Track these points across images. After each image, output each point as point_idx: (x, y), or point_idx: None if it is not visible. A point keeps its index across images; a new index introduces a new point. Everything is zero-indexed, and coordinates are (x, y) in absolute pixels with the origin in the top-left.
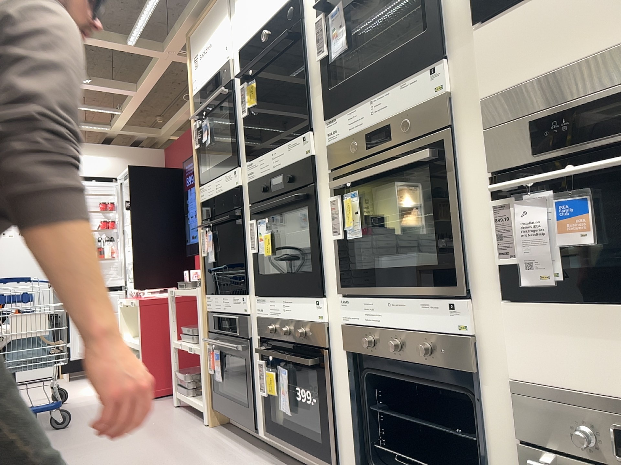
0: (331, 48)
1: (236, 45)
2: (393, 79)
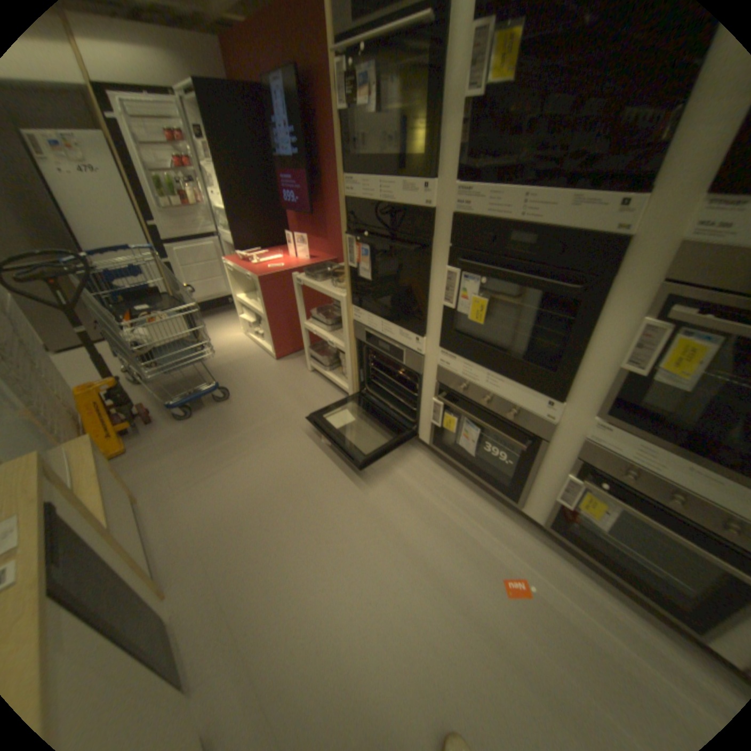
0: None
1: None
2: None
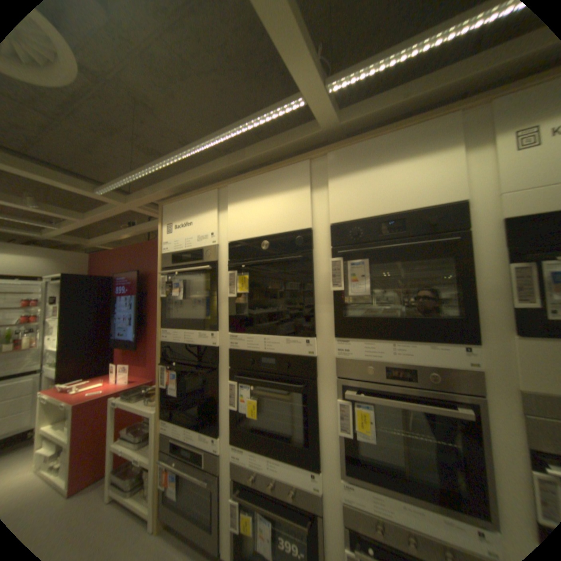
0: (351, 287)
1: (224, 235)
2: (422, 338)
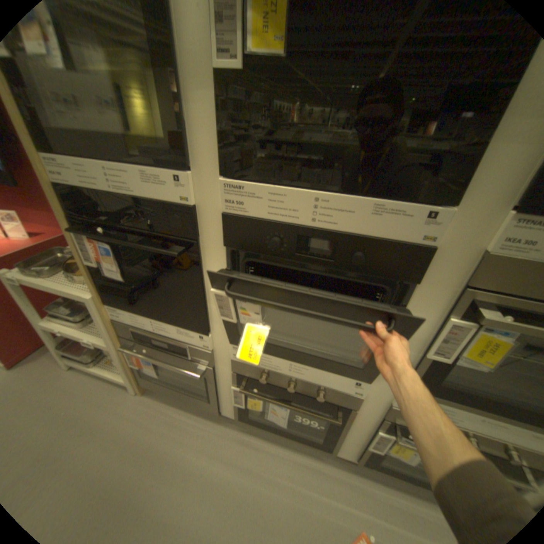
0: None
1: None
2: None
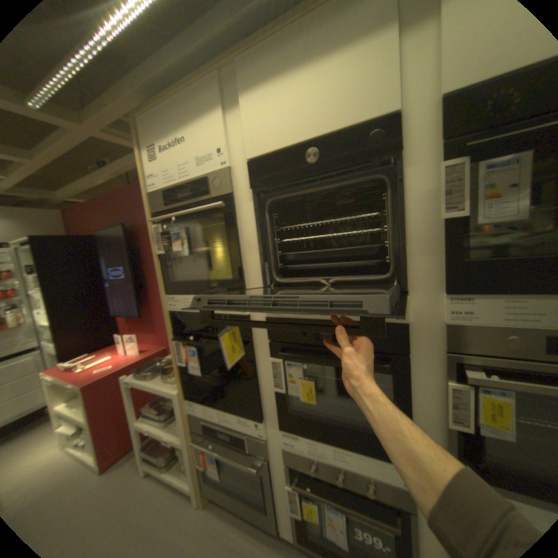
0: (485, 208)
1: (238, 149)
2: None
